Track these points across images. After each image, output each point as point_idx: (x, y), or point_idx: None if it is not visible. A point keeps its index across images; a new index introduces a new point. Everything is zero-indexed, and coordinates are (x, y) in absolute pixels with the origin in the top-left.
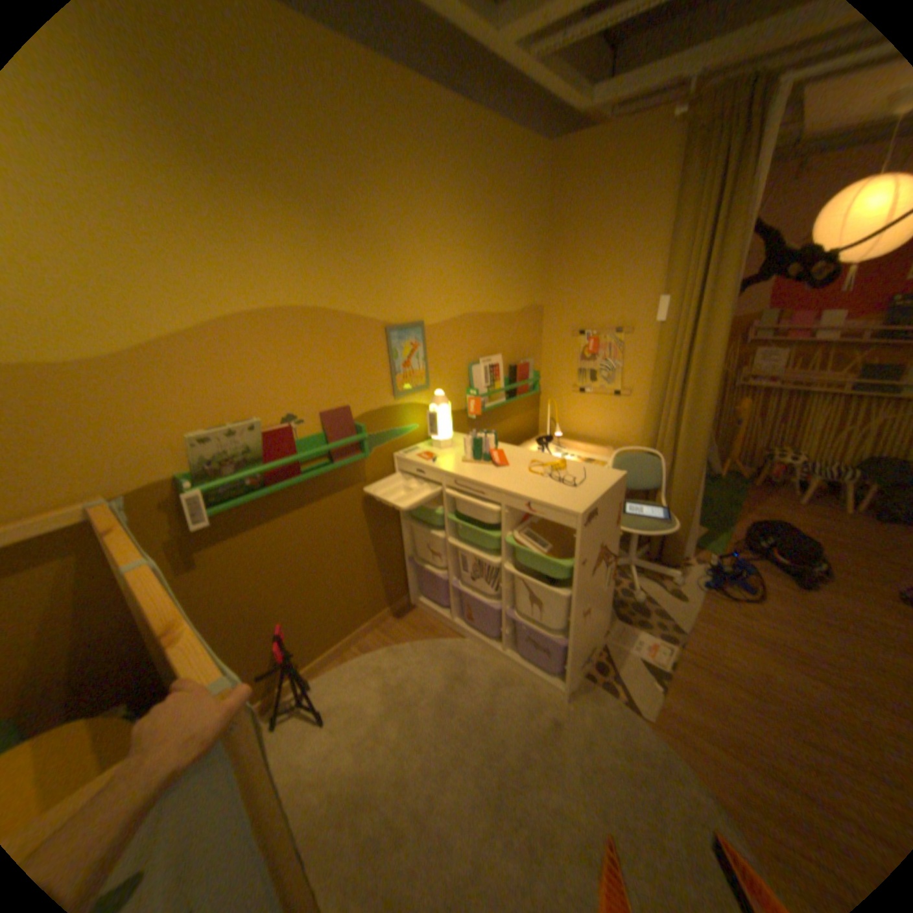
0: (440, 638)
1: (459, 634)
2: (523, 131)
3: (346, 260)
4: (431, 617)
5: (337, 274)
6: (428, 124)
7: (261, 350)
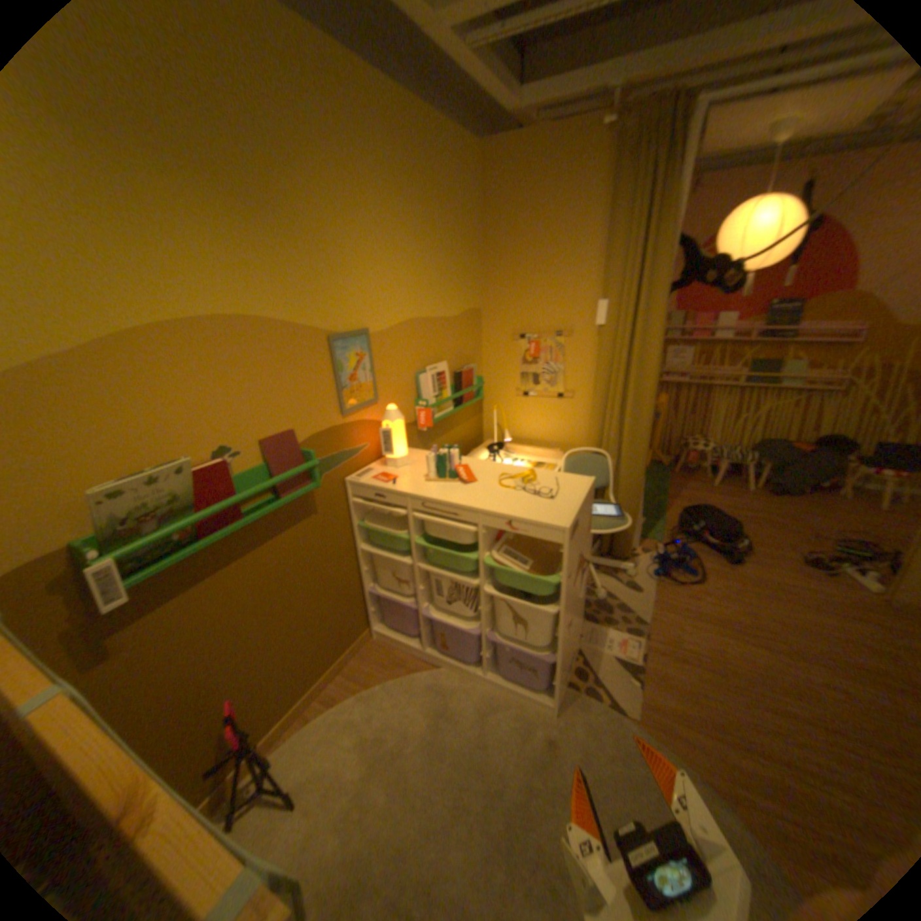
0: (414, 671)
1: (433, 664)
2: (455, 125)
3: (280, 258)
4: (399, 650)
5: (271, 274)
6: (361, 105)
7: (182, 368)
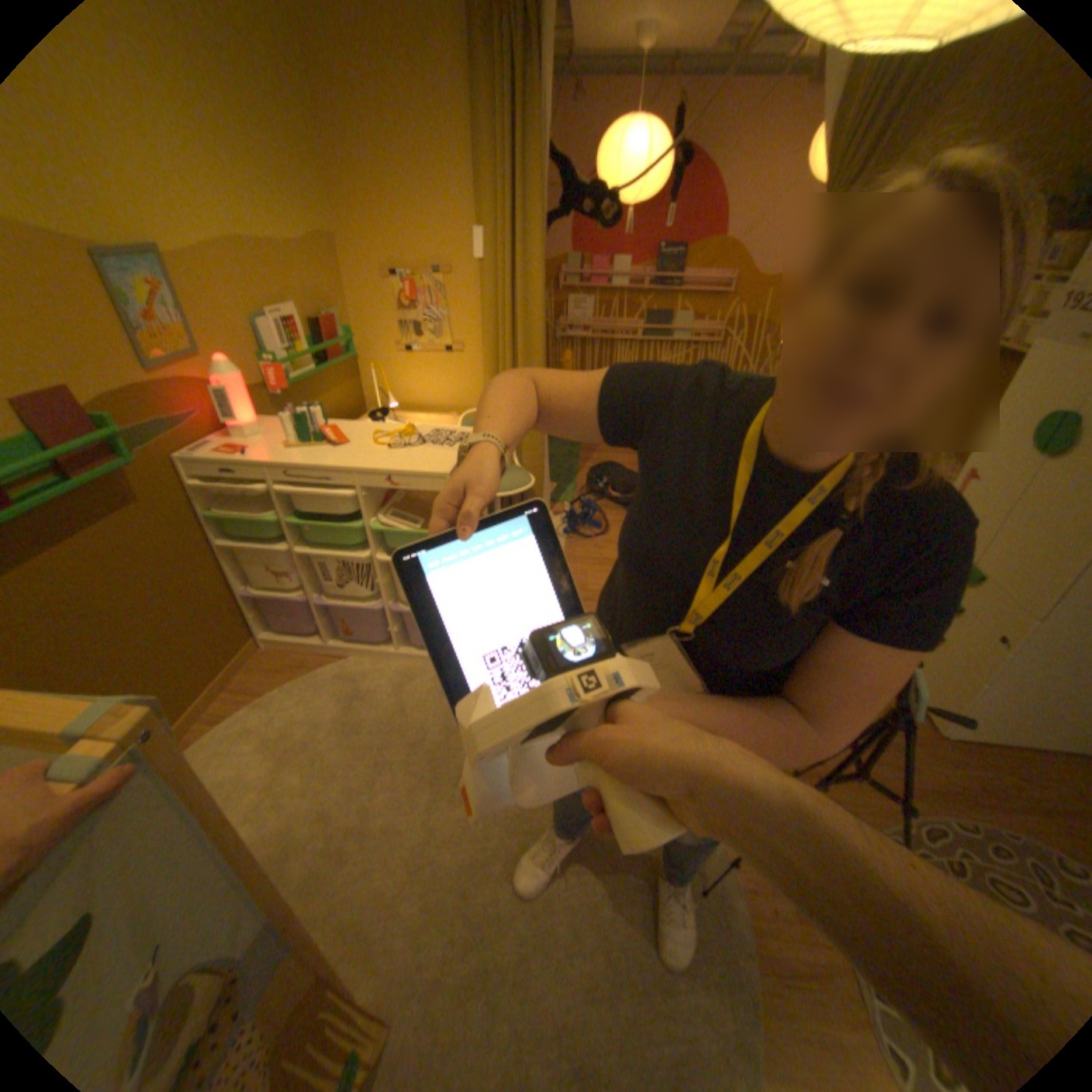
0: (315, 669)
1: (337, 657)
2: None
3: None
4: (294, 654)
5: None
6: None
7: None
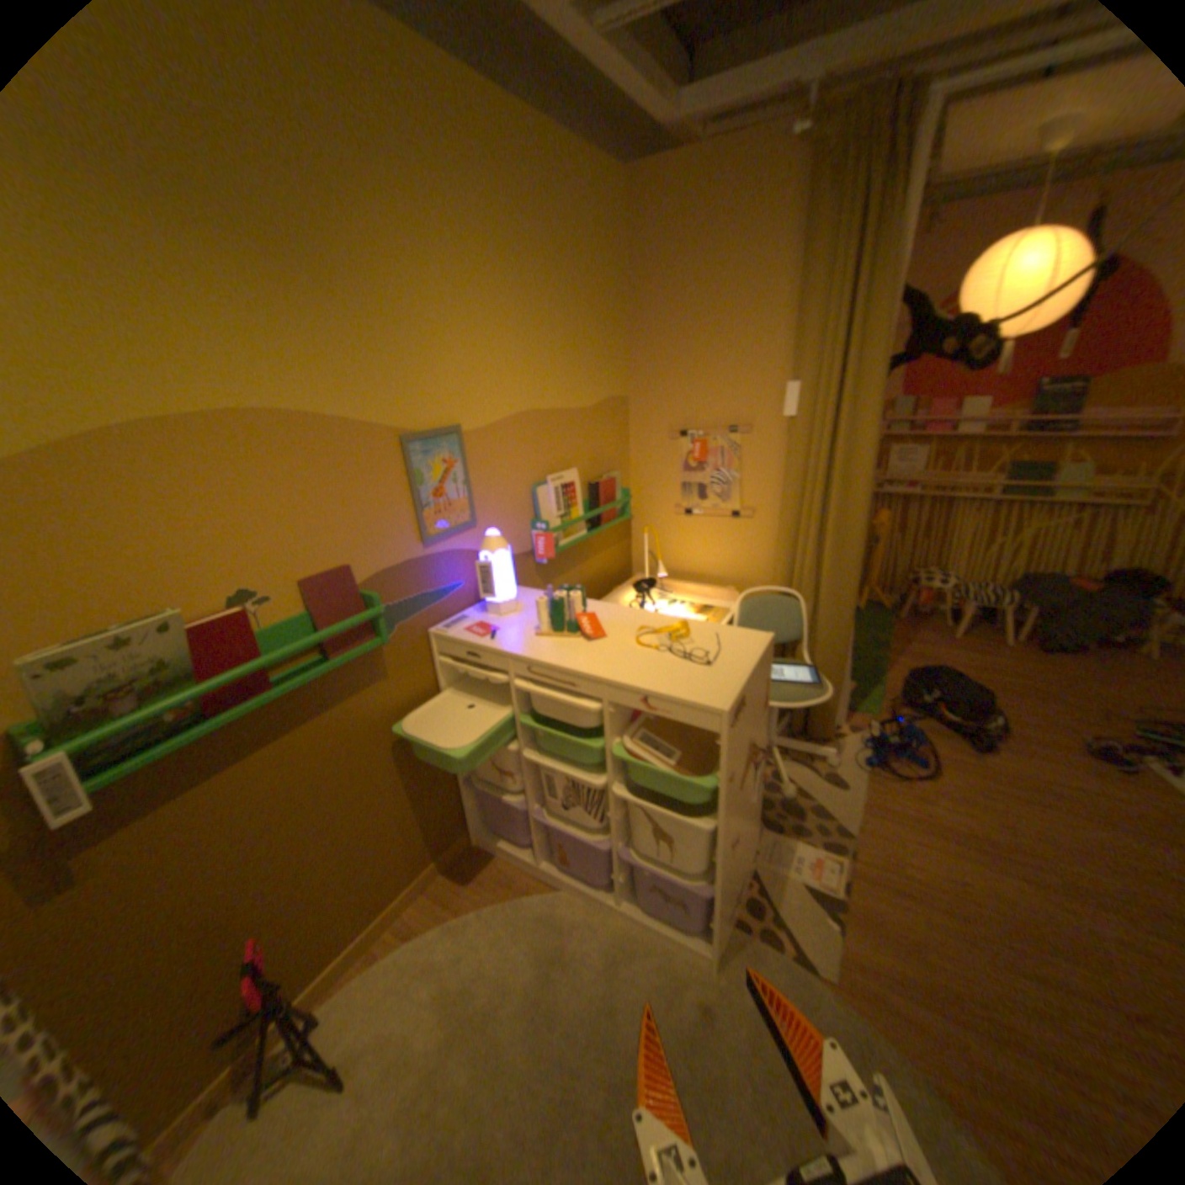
0: (522, 895)
1: (549, 885)
2: (587, 146)
3: (326, 328)
4: (504, 863)
5: (311, 351)
6: (446, 116)
7: (177, 483)
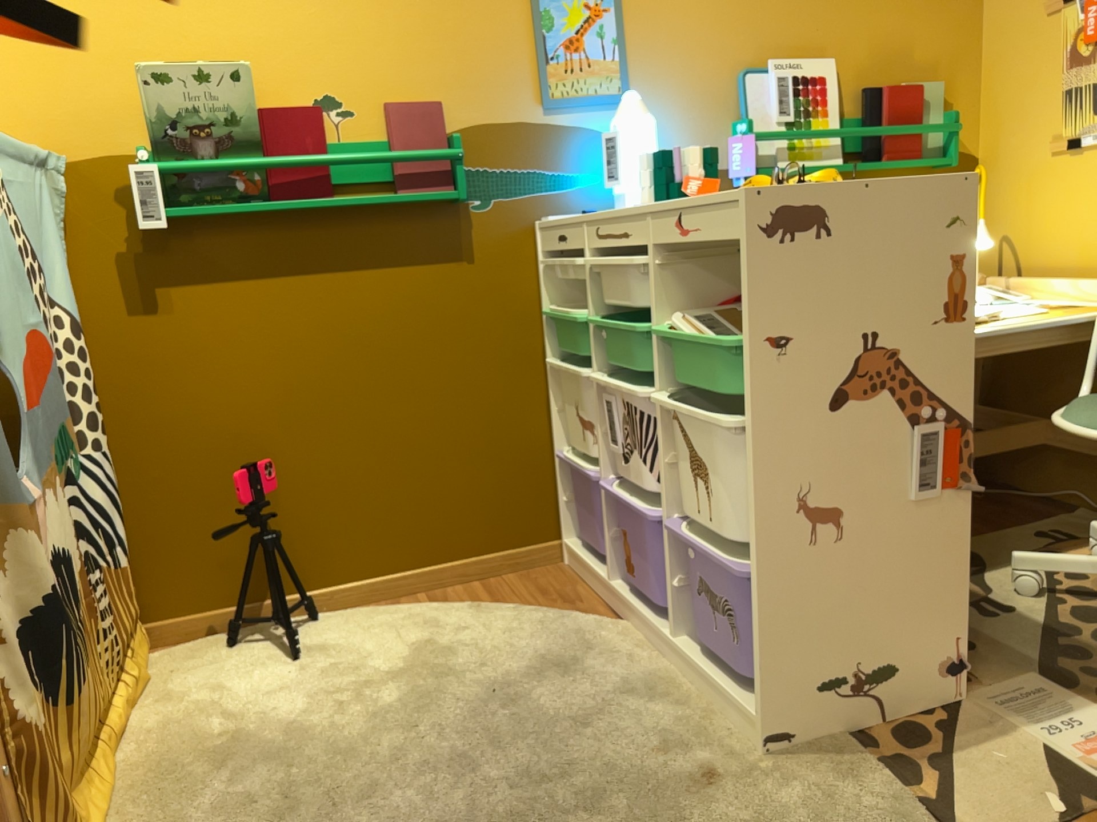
0: (578, 614)
1: (617, 615)
2: None
3: None
4: (583, 585)
5: None
6: None
7: None
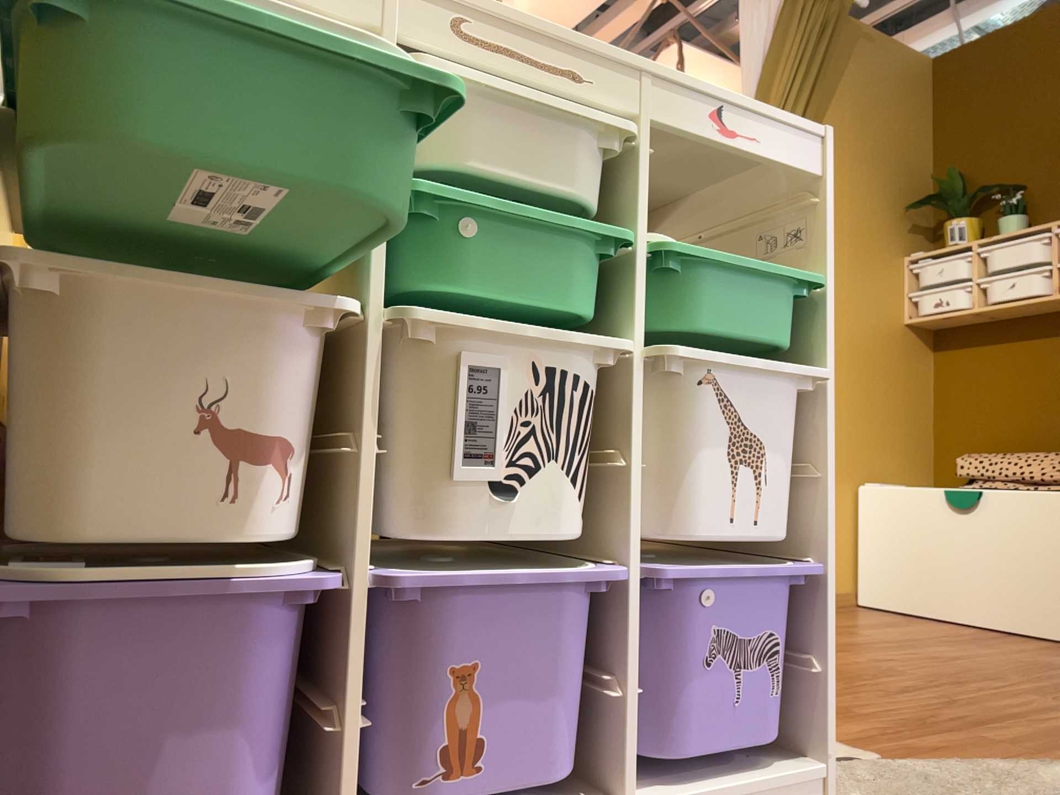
0: None
1: None
2: None
3: None
4: None
5: None
6: None
7: None
